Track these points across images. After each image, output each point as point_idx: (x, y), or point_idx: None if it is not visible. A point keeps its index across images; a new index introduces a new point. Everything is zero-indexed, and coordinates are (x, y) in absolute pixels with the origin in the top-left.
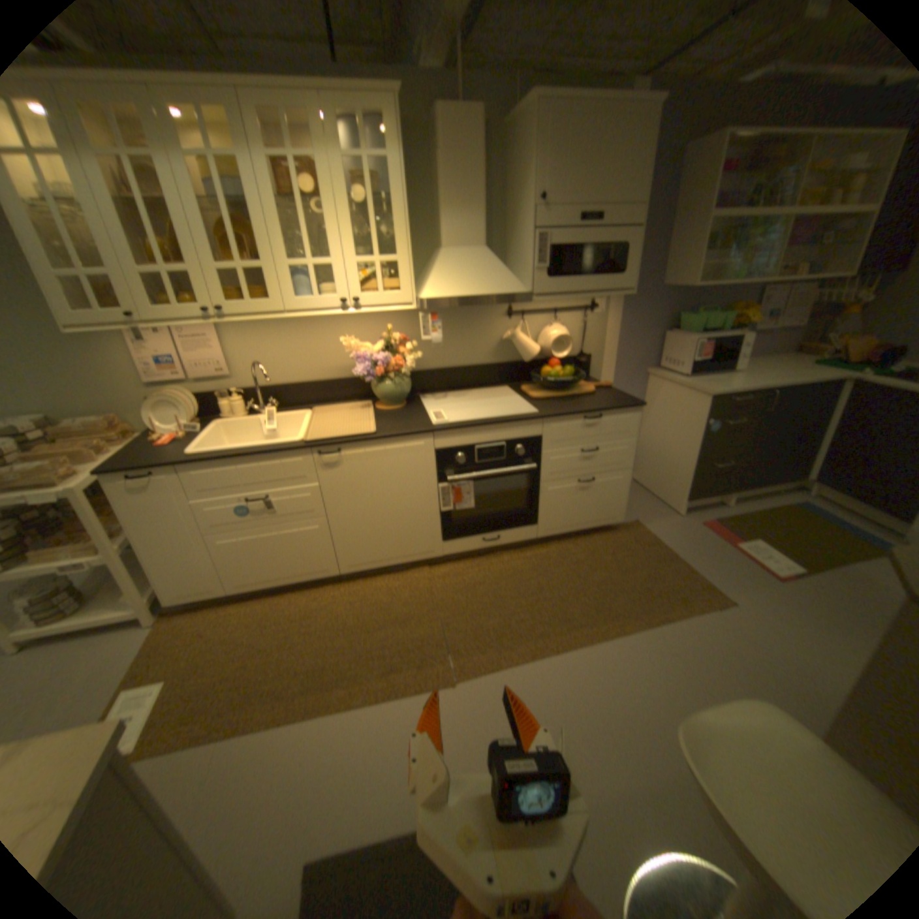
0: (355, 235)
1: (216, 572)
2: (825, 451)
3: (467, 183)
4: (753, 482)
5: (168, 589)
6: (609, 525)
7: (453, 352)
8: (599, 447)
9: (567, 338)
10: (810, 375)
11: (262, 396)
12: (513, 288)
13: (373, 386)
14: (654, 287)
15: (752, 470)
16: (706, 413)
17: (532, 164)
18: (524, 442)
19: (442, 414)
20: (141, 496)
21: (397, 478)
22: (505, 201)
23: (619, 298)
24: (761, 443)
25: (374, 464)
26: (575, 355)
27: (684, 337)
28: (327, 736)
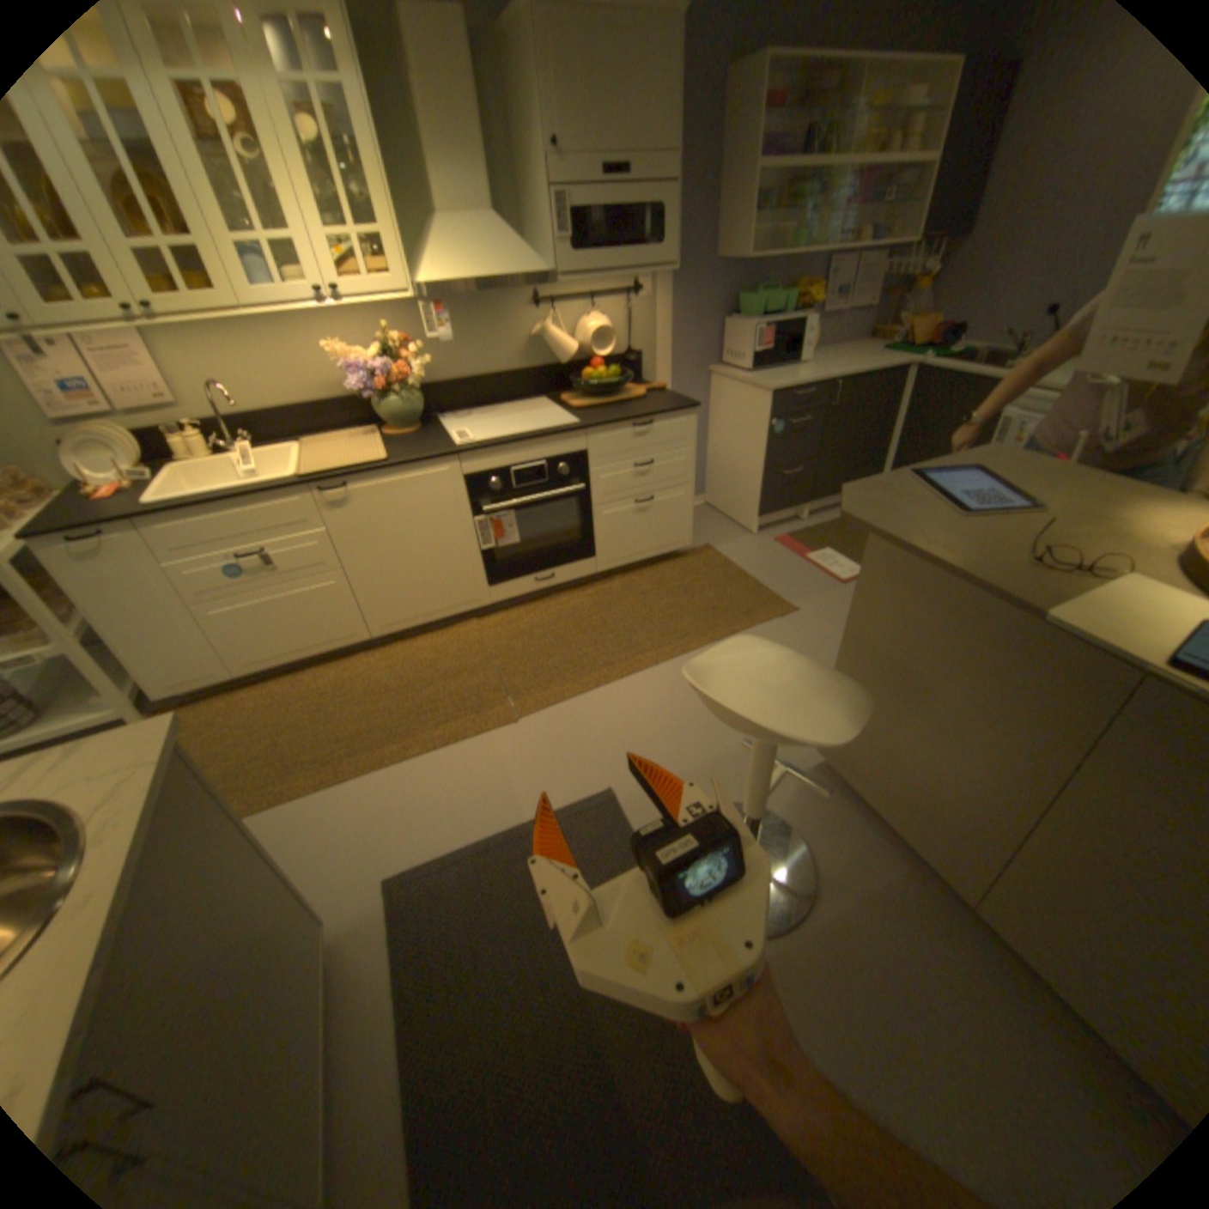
0: (315, 196)
1: (214, 650)
2: (894, 449)
3: (454, 121)
4: (823, 489)
5: (154, 677)
6: (675, 551)
7: (471, 356)
8: (653, 460)
9: (608, 330)
10: (874, 362)
11: (226, 428)
12: (531, 265)
13: (374, 404)
14: (705, 261)
15: (822, 475)
16: (767, 412)
17: (533, 96)
18: (567, 459)
19: (466, 432)
20: (92, 561)
21: (422, 513)
22: (510, 145)
23: (666, 276)
24: (827, 443)
25: (391, 497)
26: (622, 353)
27: (742, 324)
28: (386, 784)
